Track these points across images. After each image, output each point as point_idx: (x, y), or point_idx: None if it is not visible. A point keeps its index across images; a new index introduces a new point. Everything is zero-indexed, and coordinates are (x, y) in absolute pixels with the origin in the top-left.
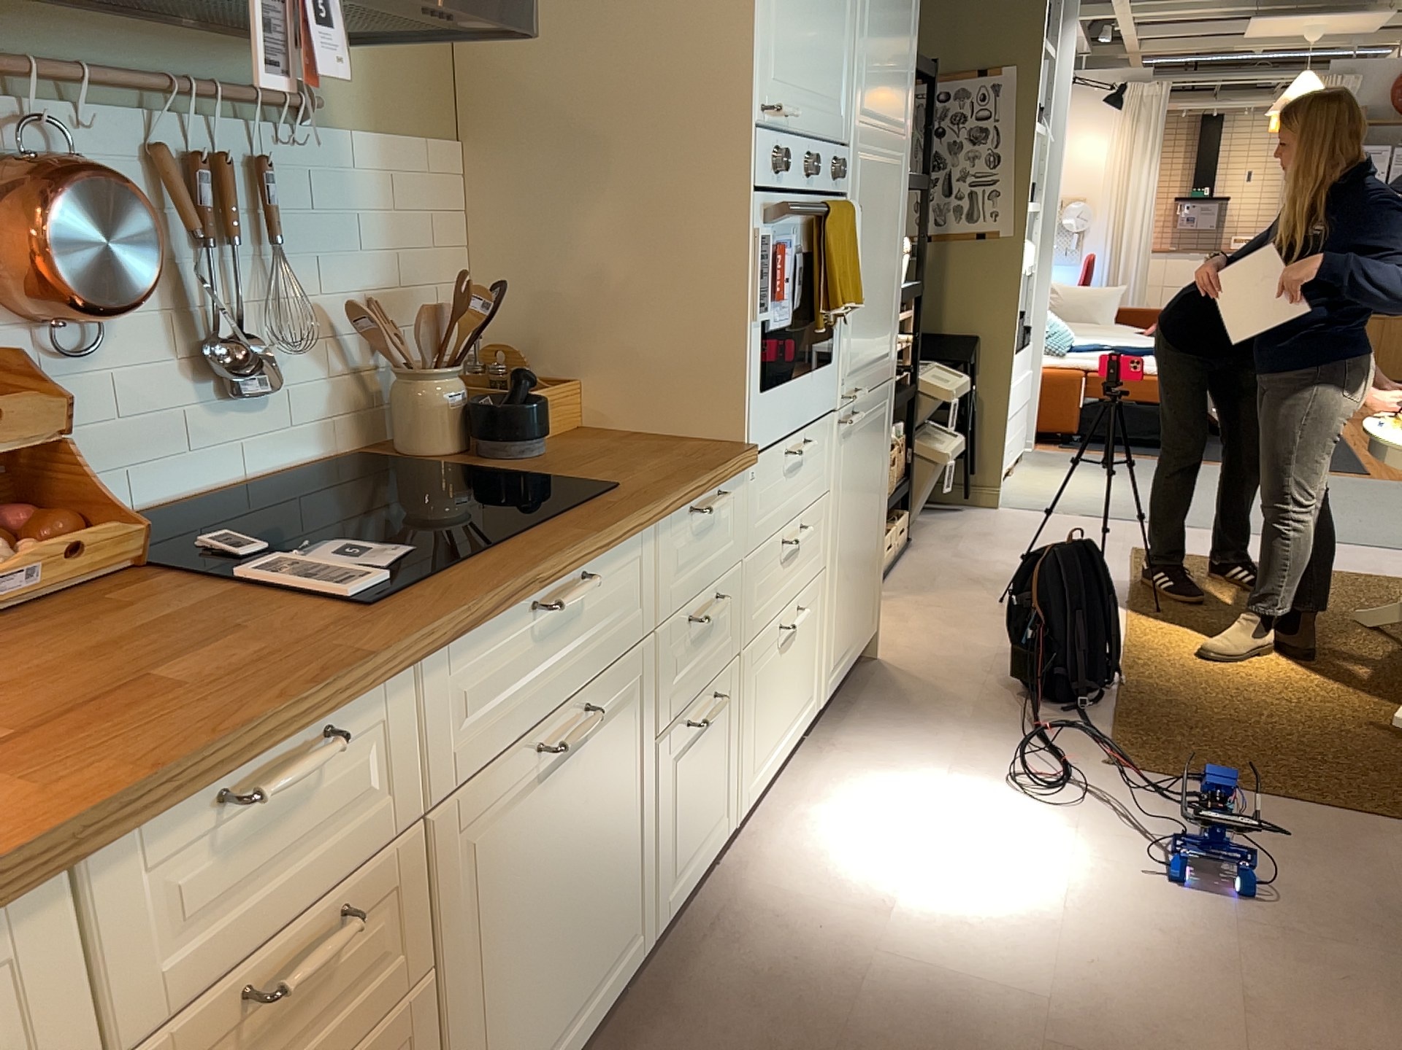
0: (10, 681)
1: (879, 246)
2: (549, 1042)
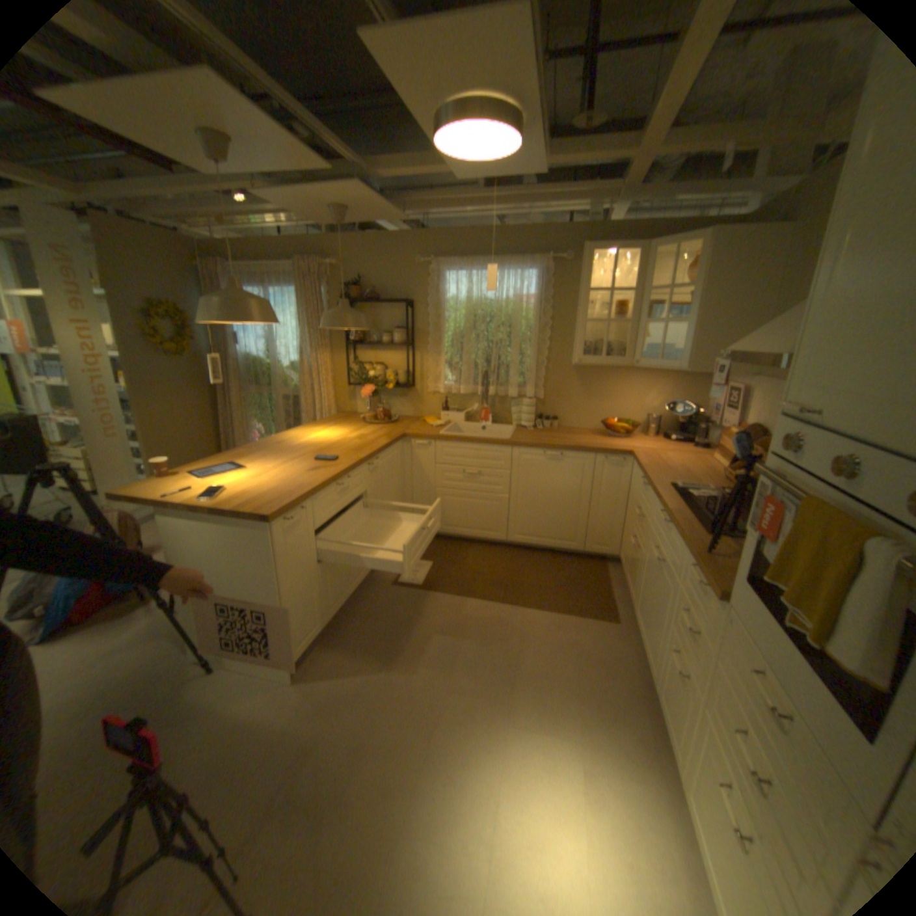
0: (690, 471)
1: None
2: (645, 630)
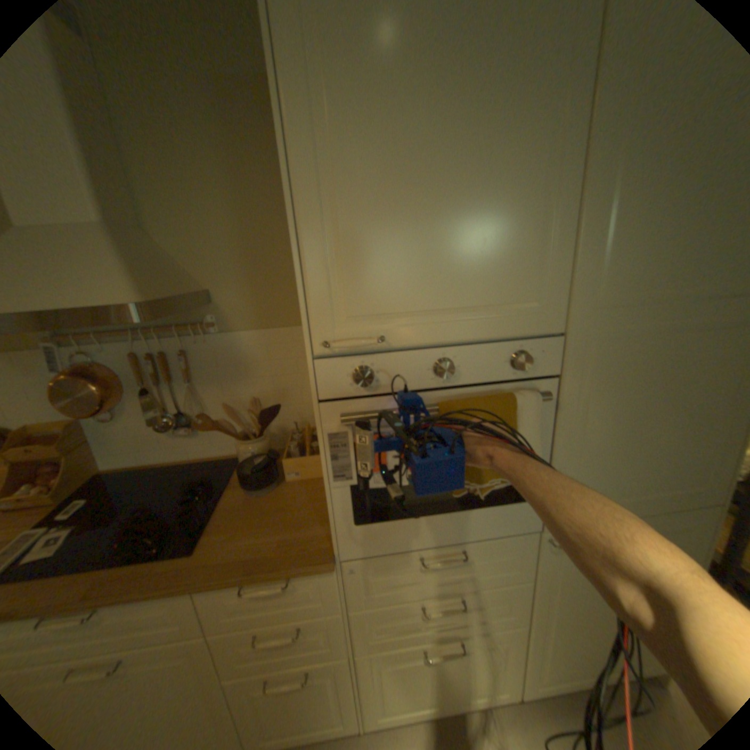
0: None
1: (670, 403)
2: None
